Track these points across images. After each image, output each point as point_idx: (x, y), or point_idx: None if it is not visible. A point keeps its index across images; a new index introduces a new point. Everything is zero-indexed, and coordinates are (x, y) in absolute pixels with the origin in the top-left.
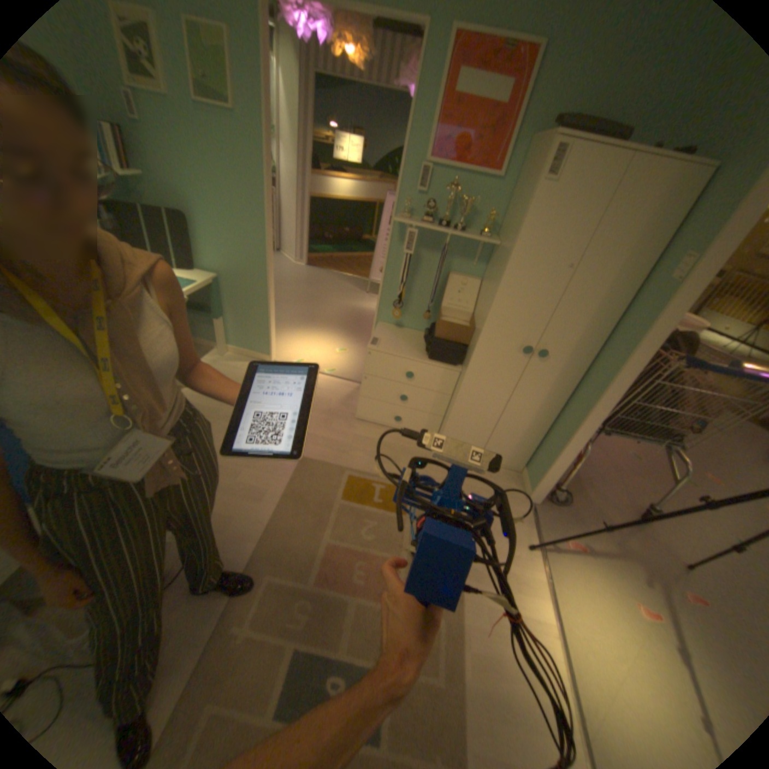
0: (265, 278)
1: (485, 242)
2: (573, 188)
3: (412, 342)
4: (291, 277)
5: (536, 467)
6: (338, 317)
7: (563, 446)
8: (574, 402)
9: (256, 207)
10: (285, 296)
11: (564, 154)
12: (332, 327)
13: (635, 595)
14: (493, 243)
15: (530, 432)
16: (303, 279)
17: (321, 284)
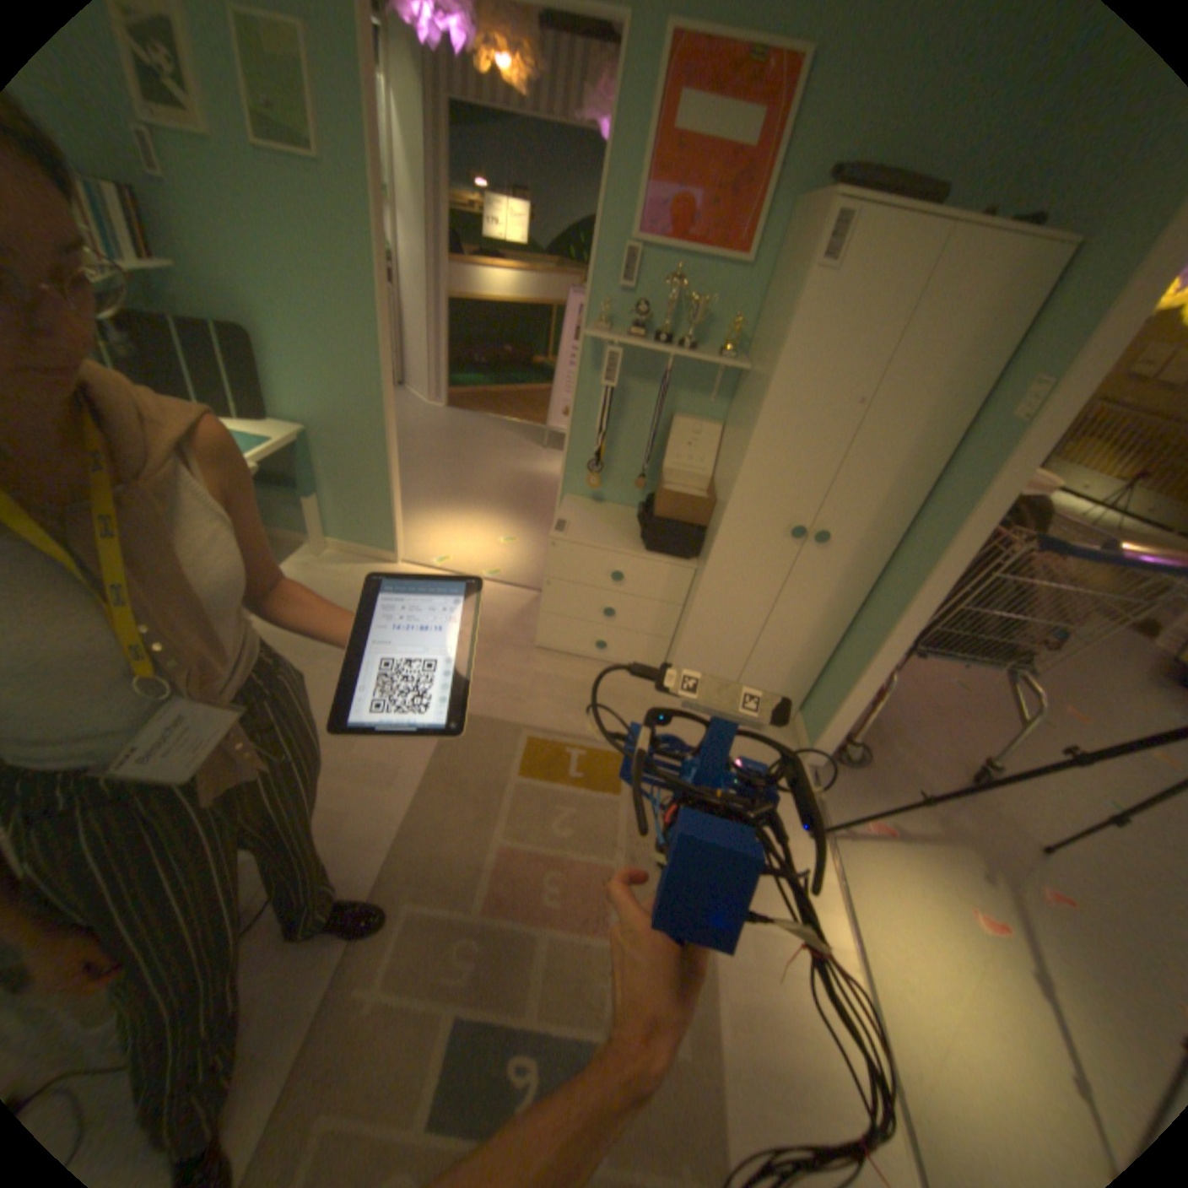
0: (383, 430)
1: (728, 365)
2: (862, 280)
3: (619, 525)
4: (423, 426)
5: (816, 711)
6: (501, 488)
7: (856, 677)
8: (870, 609)
9: (363, 316)
10: (414, 457)
11: (847, 227)
12: (491, 504)
13: (969, 898)
14: (740, 367)
15: (805, 658)
16: (442, 428)
17: (471, 436)
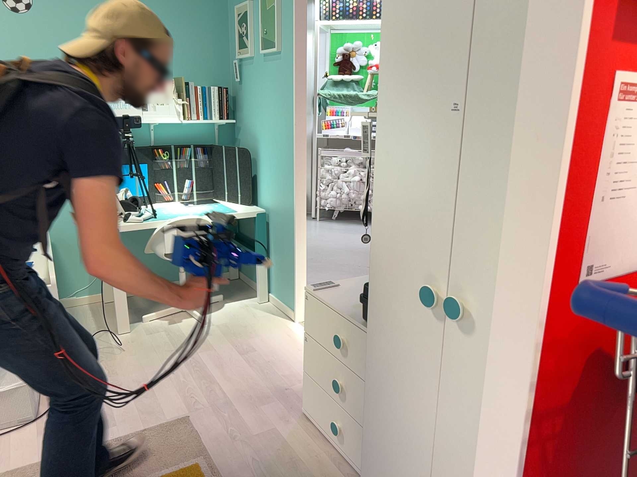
0: (293, 211)
1: None
2: None
3: None
4: None
5: None
6: None
7: None
8: None
9: (289, 133)
10: None
11: None
12: None
13: None
14: None
15: None
16: None
17: None
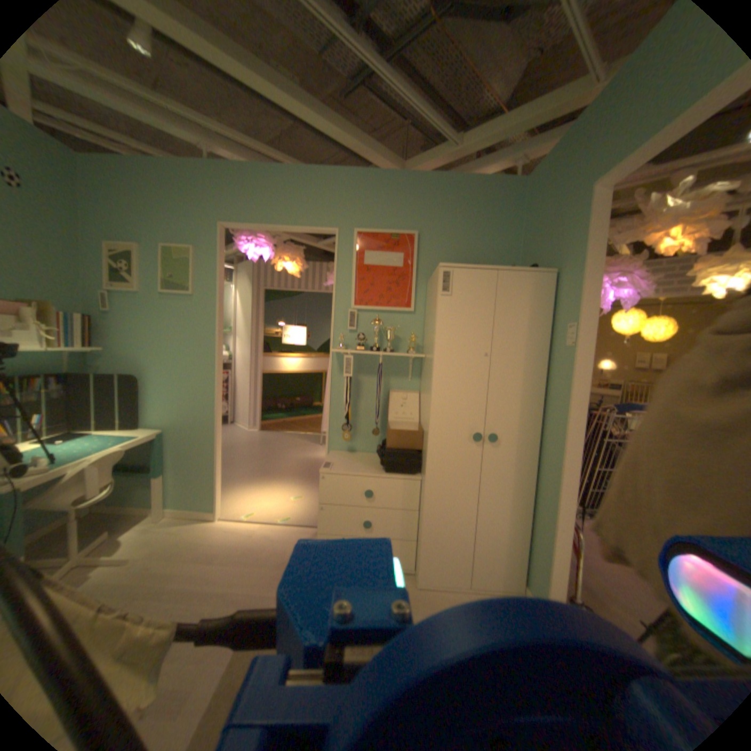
0: (212, 427)
1: (413, 361)
2: (463, 298)
3: (366, 462)
4: (243, 442)
5: (538, 582)
6: (292, 469)
7: (553, 538)
8: (542, 486)
9: (206, 363)
10: (235, 458)
11: (448, 277)
12: (285, 478)
13: None
14: (419, 361)
15: (514, 536)
16: (255, 442)
17: (273, 444)
